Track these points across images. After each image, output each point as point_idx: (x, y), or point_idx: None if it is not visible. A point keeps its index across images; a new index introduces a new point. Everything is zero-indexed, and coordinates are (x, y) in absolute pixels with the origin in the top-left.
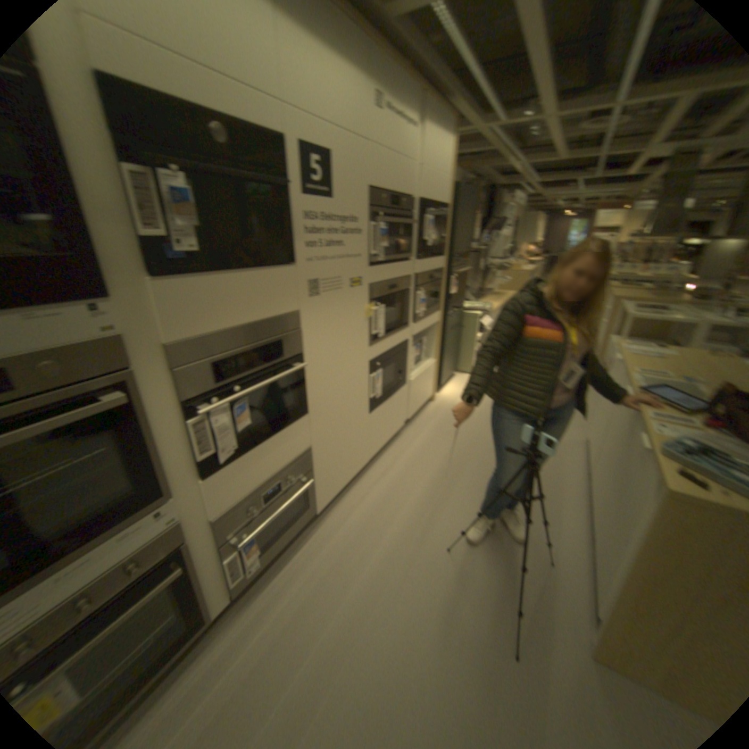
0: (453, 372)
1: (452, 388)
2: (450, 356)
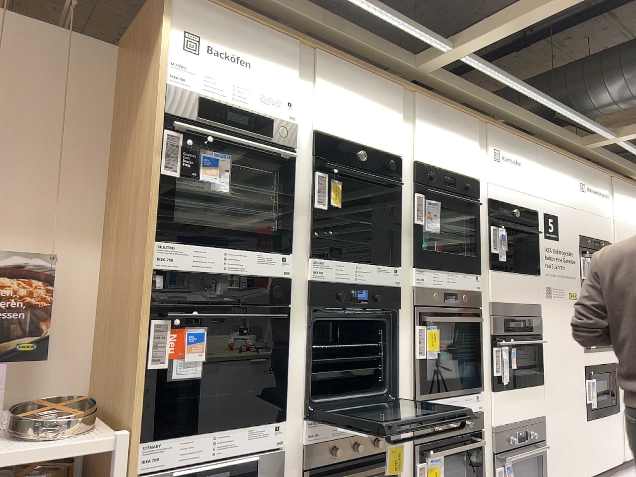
0: None
1: None
2: None
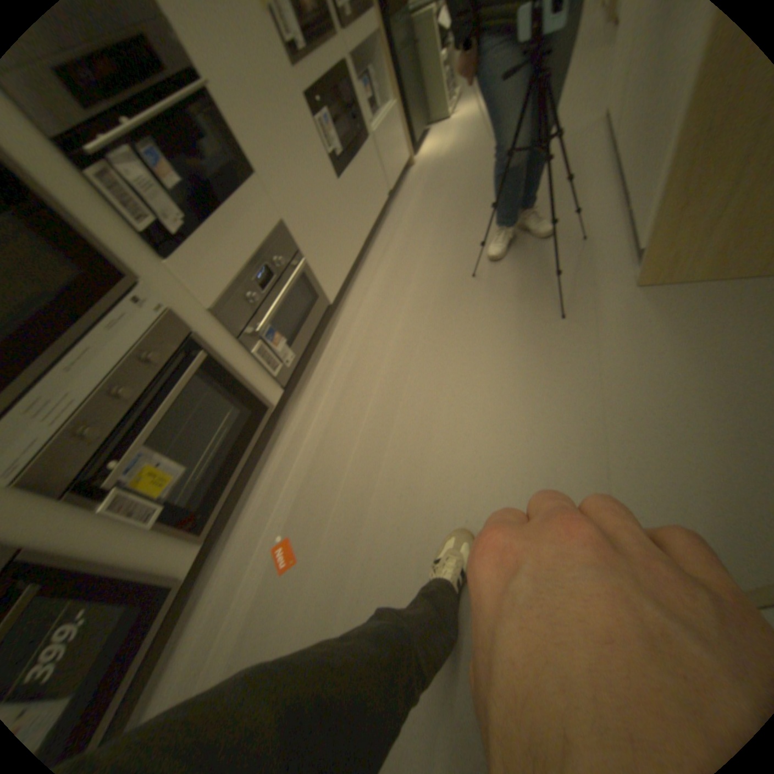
0: (430, 116)
1: (435, 134)
2: (419, 88)
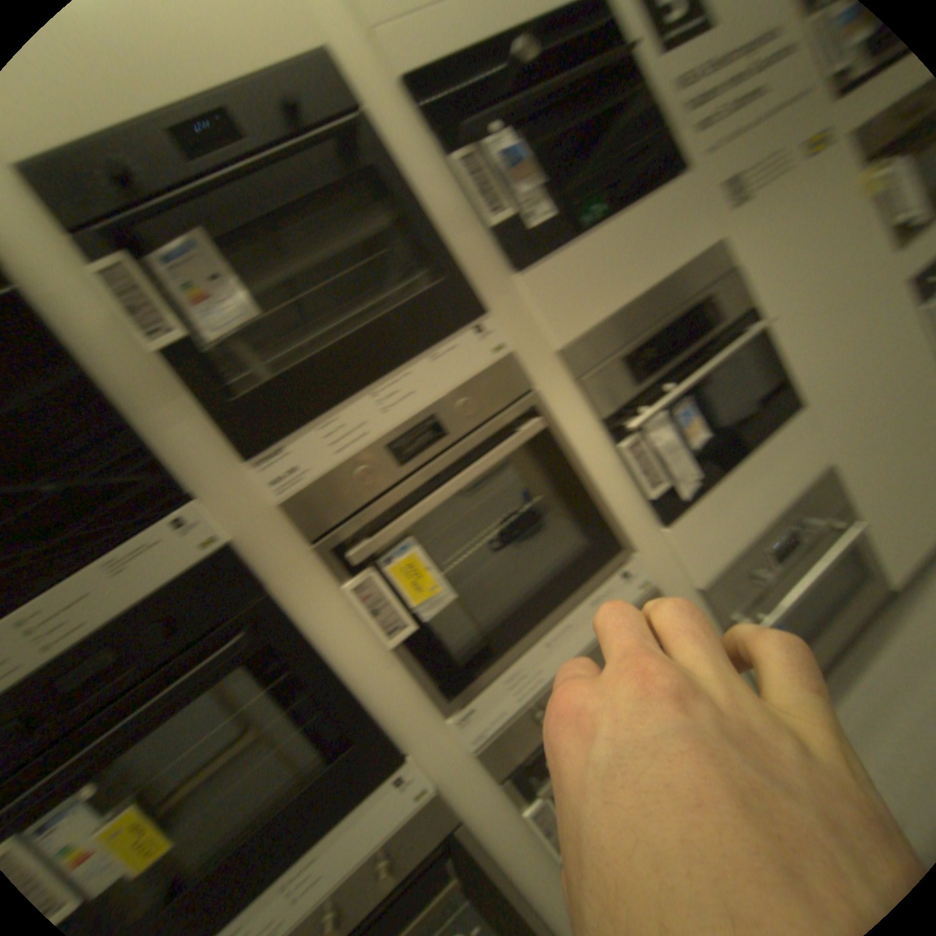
0: None
1: None
2: None
